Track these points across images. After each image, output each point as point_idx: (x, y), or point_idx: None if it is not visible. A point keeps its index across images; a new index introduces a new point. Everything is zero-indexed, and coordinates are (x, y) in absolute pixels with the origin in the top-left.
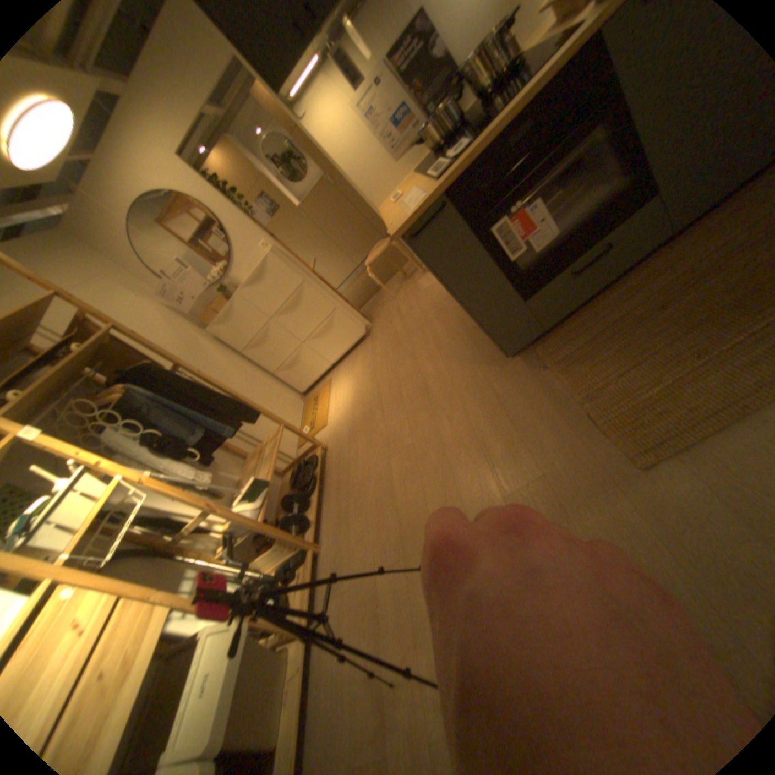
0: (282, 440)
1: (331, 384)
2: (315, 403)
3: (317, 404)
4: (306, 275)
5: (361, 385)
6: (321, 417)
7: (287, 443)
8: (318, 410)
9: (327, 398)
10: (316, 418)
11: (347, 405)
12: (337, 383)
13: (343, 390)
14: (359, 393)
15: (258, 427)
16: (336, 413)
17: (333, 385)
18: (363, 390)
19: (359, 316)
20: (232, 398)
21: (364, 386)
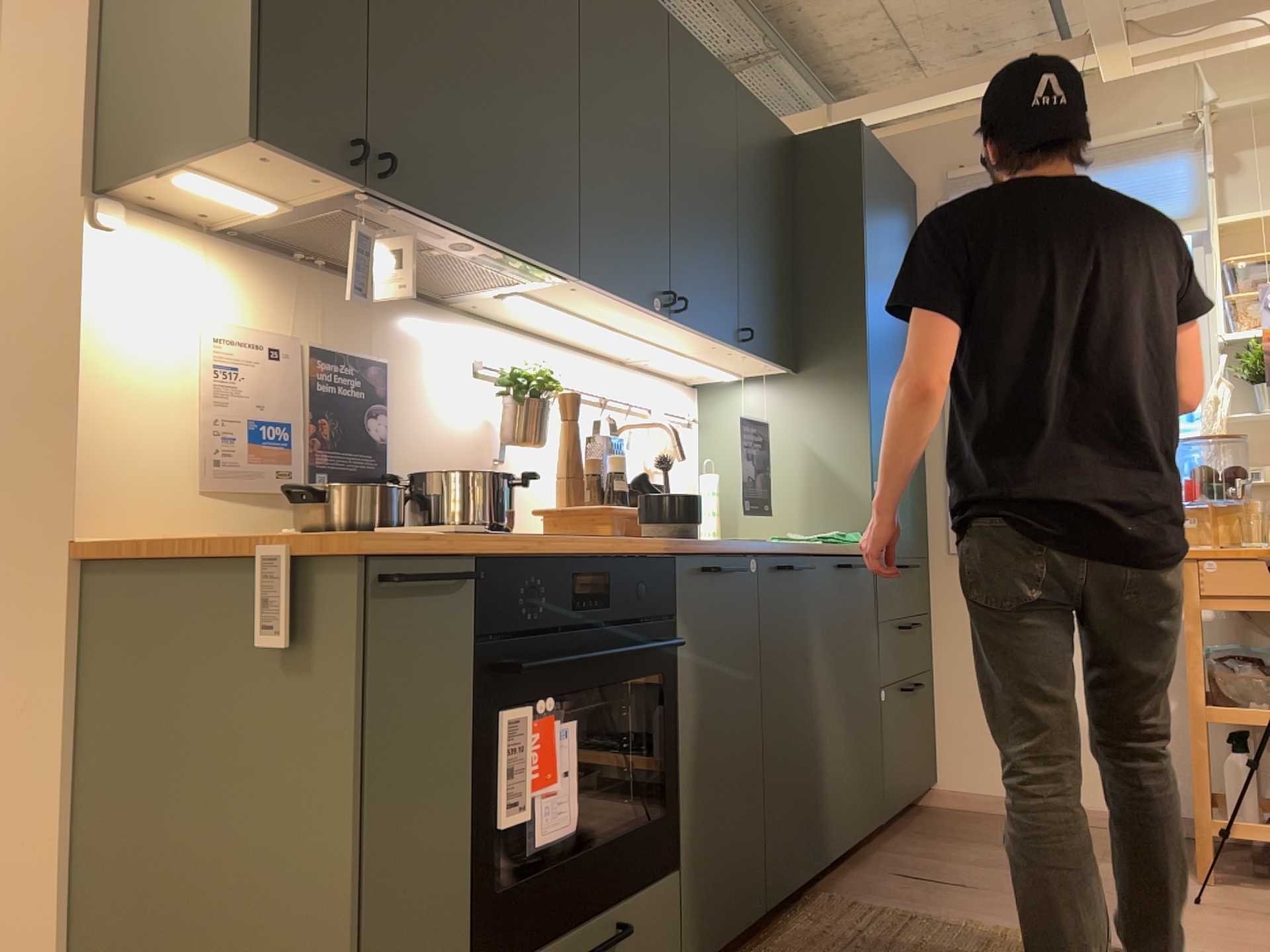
0: None
1: None
2: None
3: None
4: None
5: None
6: None
7: None
8: None
9: None
10: None
11: None
12: None
13: None
14: None
15: None
16: None
17: None
18: None
19: None
20: None
21: None
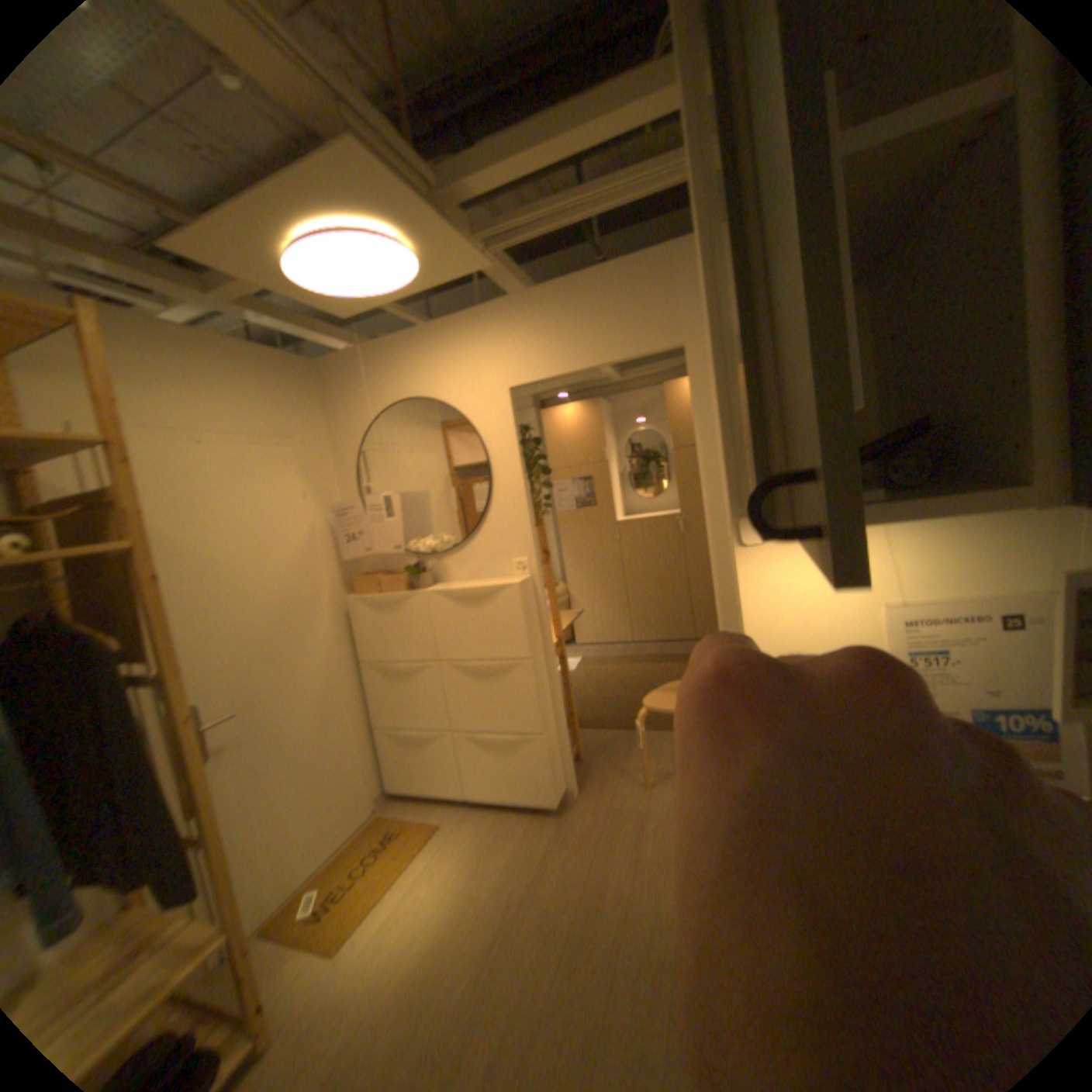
0: (249, 900)
1: (430, 851)
2: (376, 859)
3: (374, 870)
4: (545, 652)
5: (457, 957)
6: (346, 927)
7: (252, 911)
8: (363, 890)
9: (397, 881)
10: (342, 908)
11: (396, 979)
12: (437, 864)
13: (428, 911)
14: (437, 983)
15: (236, 843)
16: (368, 962)
17: (430, 861)
18: (447, 990)
19: (574, 760)
20: (181, 830)
21: (457, 976)
